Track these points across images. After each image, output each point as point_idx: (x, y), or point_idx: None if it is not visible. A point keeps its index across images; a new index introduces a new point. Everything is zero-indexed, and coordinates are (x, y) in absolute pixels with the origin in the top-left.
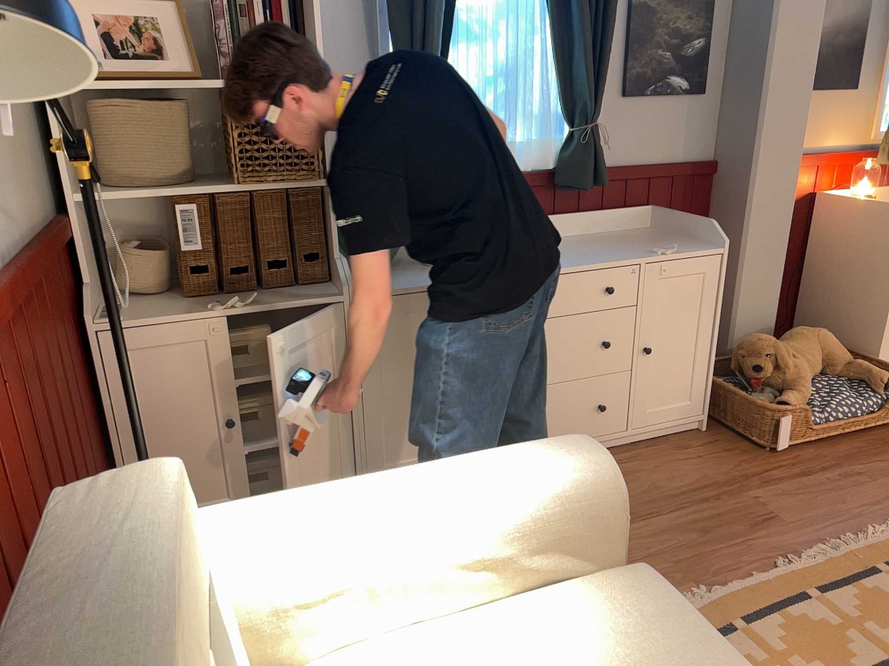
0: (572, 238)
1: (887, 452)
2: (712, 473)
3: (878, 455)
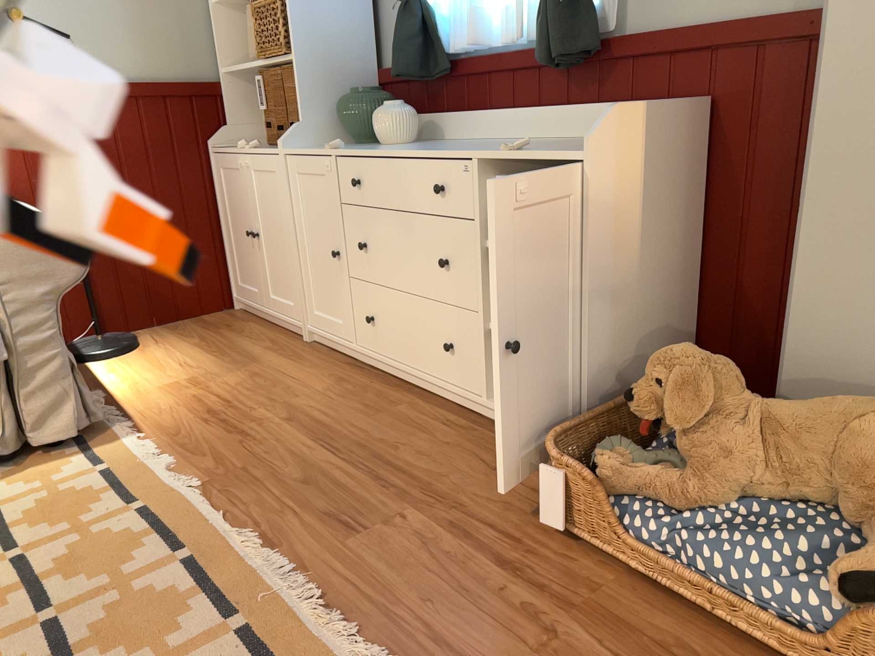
0: (557, 140)
1: None
2: (452, 481)
3: None
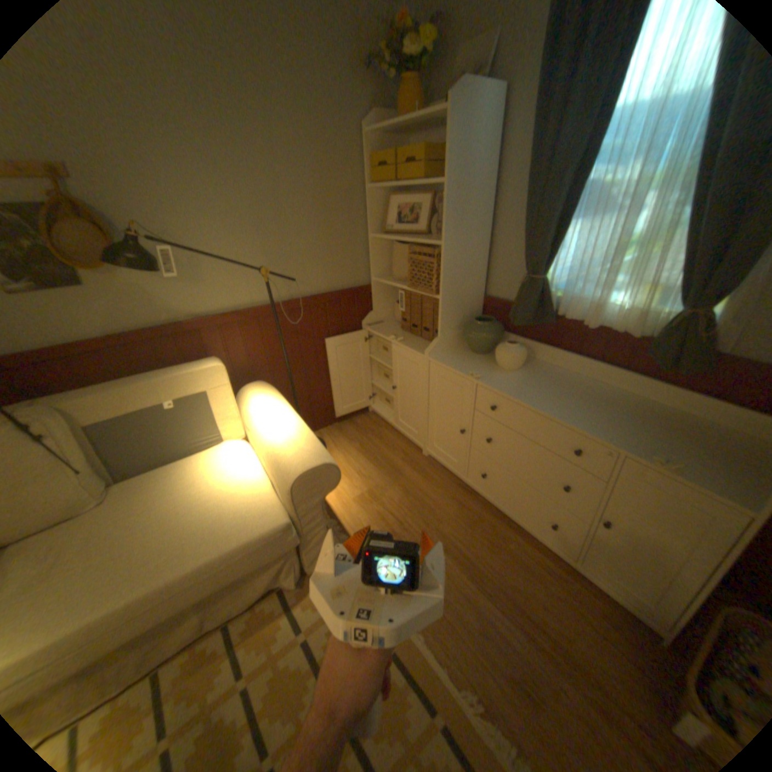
0: (652, 405)
1: None
2: (581, 648)
3: None
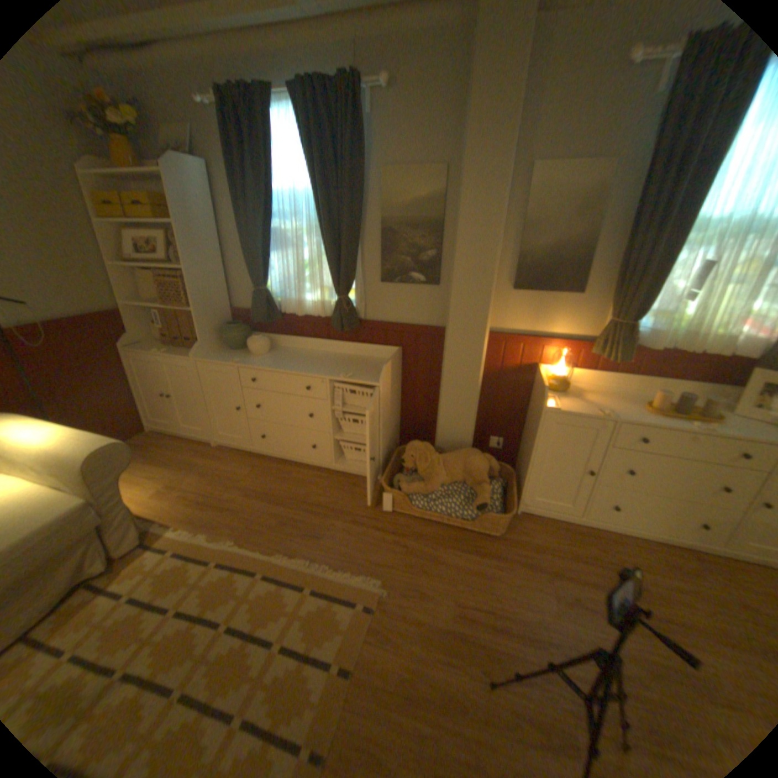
0: (344, 356)
1: (449, 547)
2: (340, 503)
3: (440, 545)
